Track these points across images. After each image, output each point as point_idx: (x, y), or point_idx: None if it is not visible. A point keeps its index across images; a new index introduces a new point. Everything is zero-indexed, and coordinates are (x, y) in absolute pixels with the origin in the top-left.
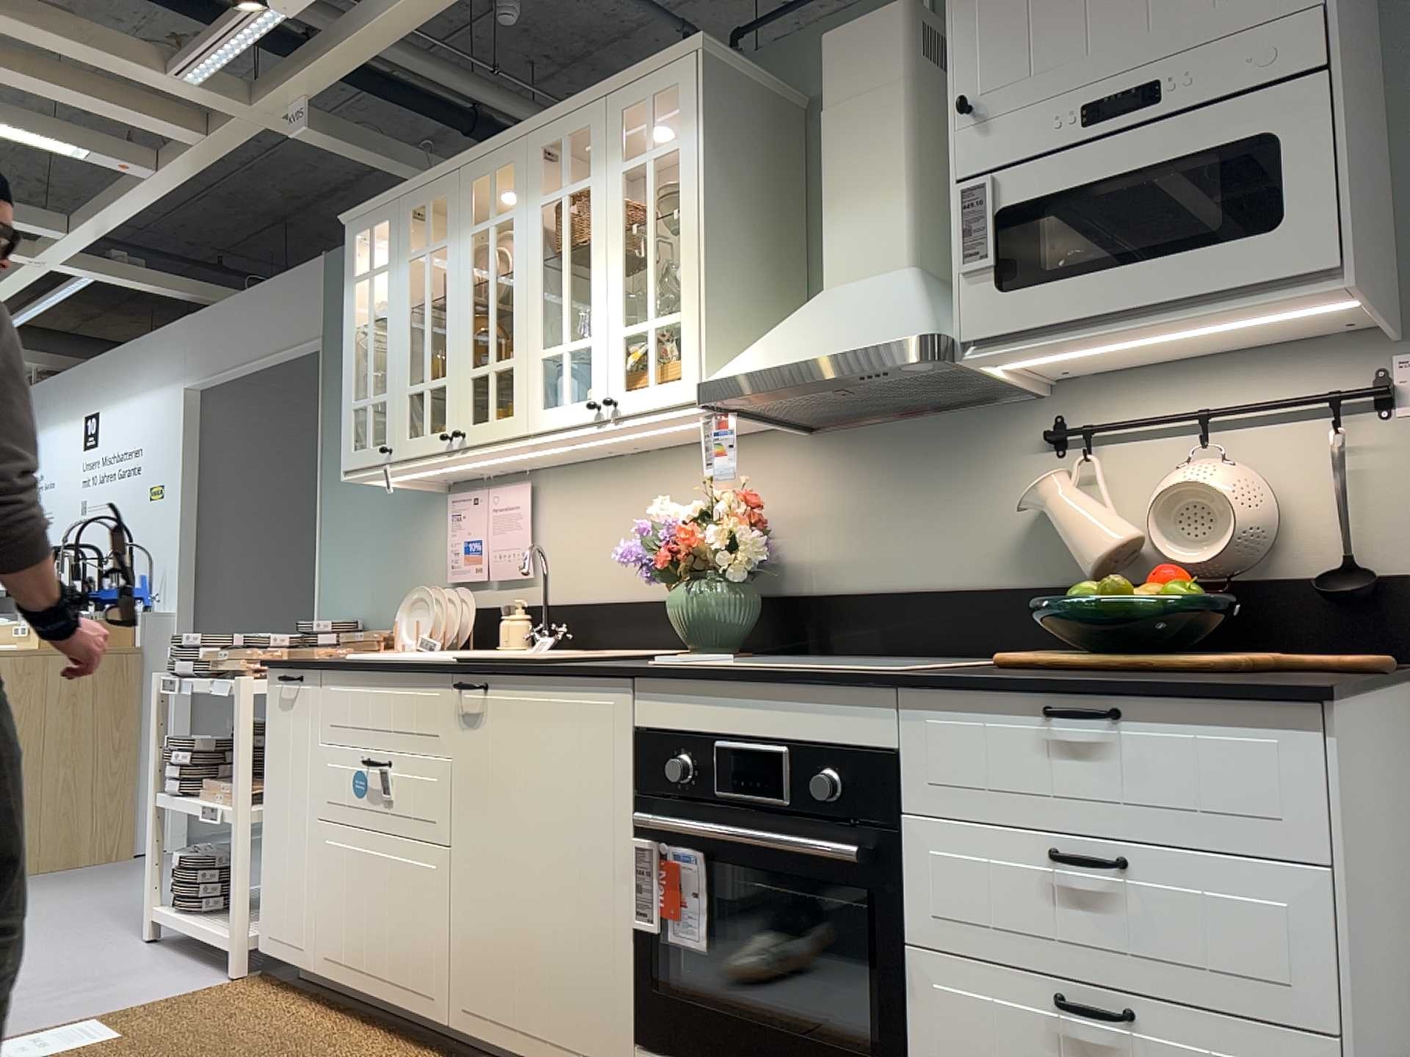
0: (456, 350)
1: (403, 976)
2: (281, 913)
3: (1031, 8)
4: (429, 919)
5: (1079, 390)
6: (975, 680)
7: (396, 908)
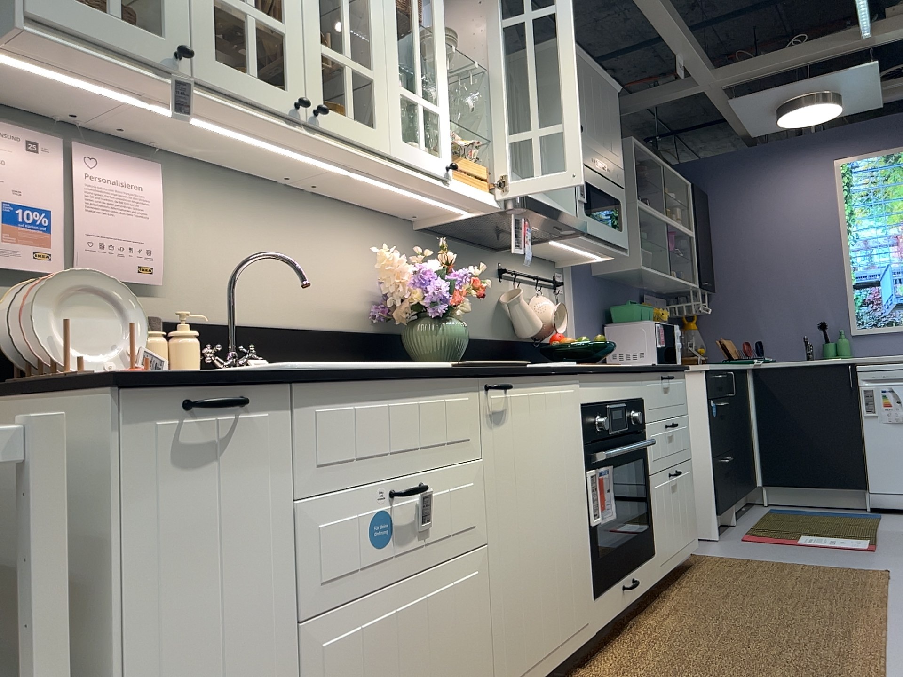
0: (300, 7)
1: None
2: None
3: (587, 108)
4: (476, 628)
5: (506, 254)
6: (657, 367)
7: (439, 650)
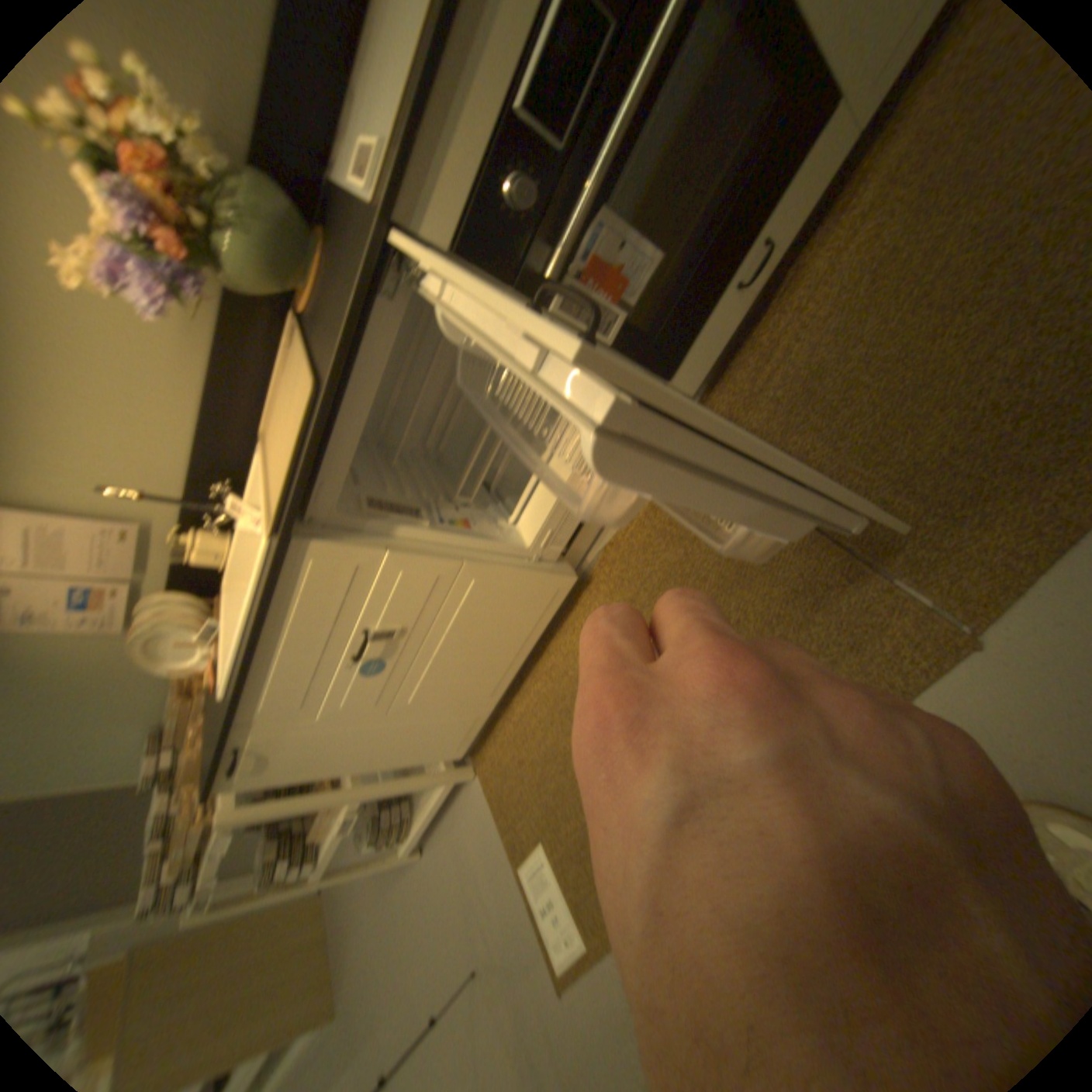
0: None
1: (534, 619)
2: (447, 742)
3: None
4: (509, 590)
5: None
6: None
7: (489, 626)
